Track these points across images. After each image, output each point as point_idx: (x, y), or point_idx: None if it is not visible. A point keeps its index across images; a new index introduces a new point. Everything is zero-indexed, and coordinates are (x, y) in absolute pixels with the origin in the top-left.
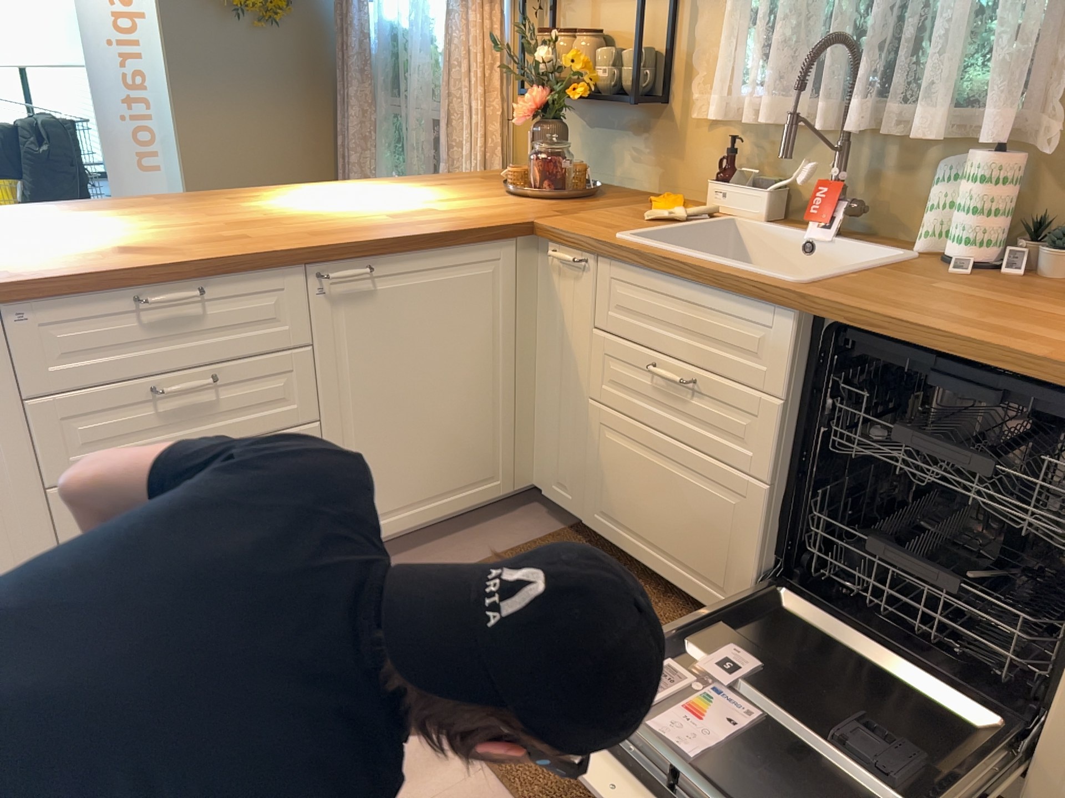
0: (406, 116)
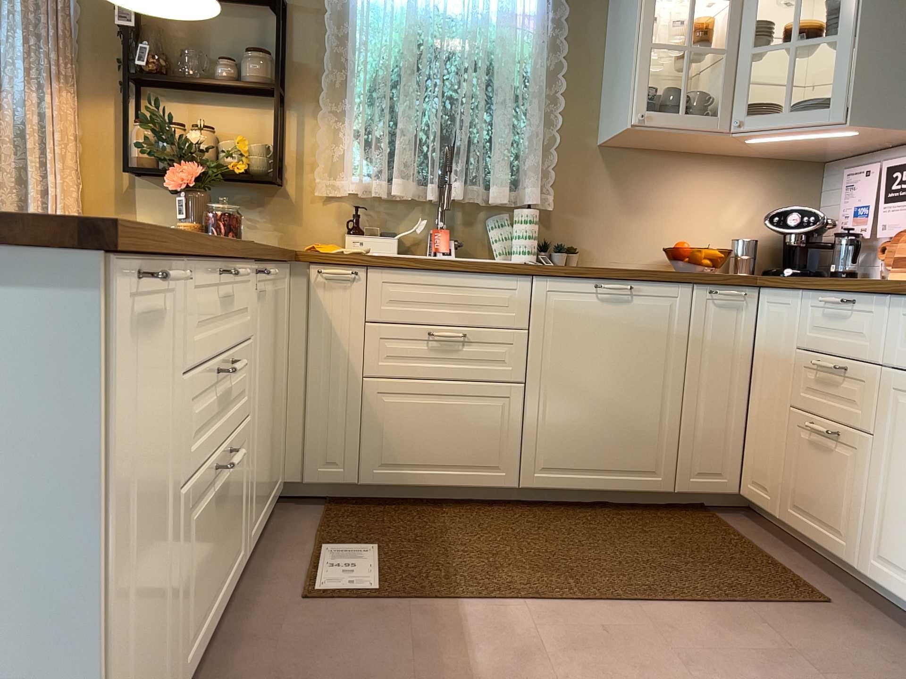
0: None
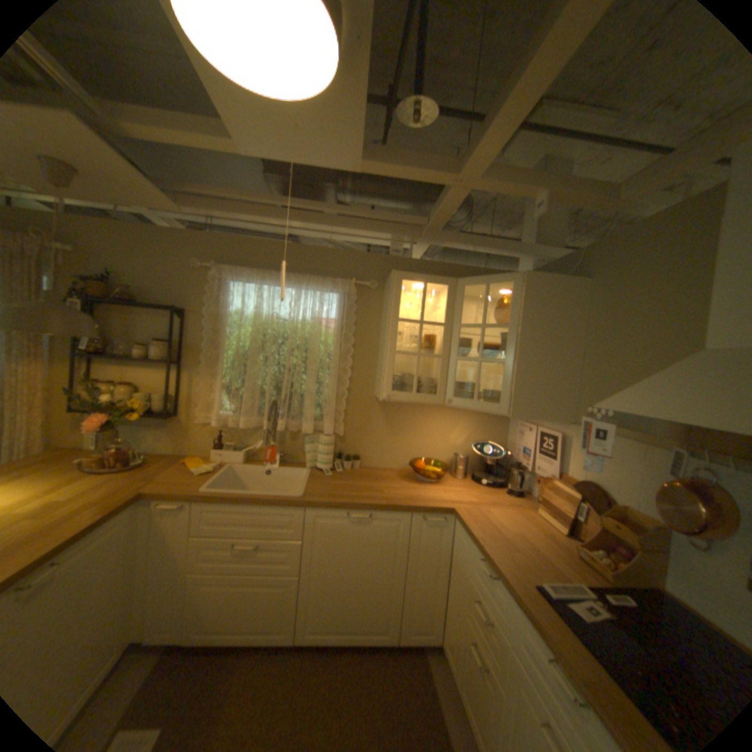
0: None
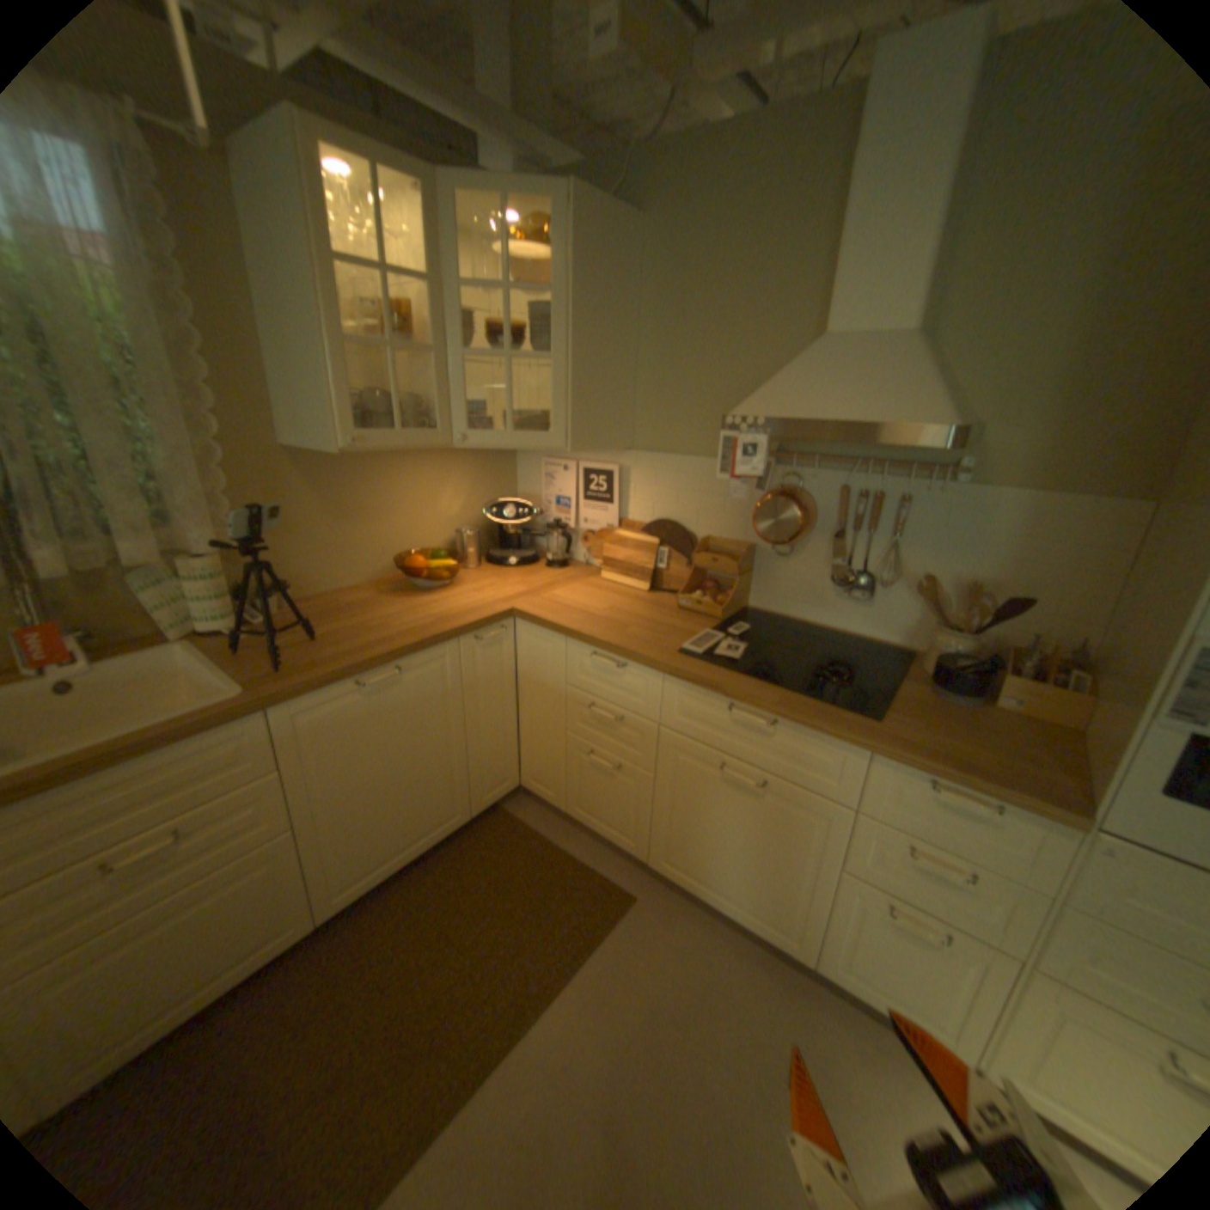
0: None
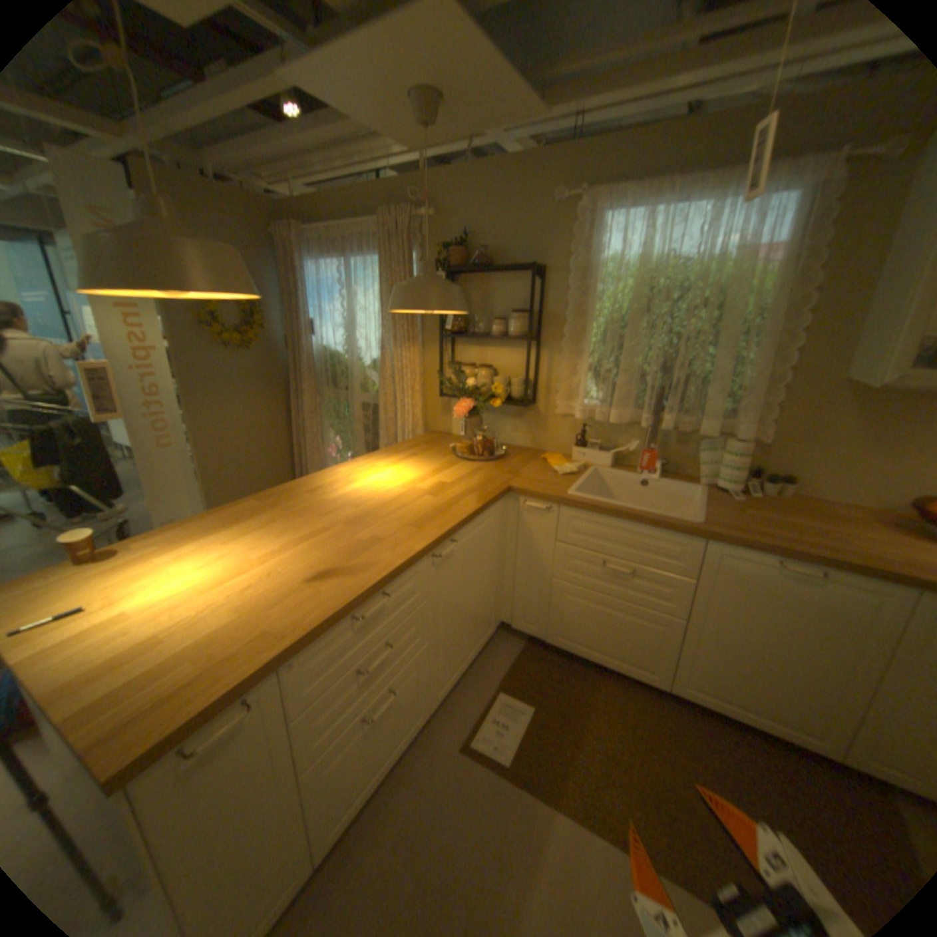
0: (342, 401)
